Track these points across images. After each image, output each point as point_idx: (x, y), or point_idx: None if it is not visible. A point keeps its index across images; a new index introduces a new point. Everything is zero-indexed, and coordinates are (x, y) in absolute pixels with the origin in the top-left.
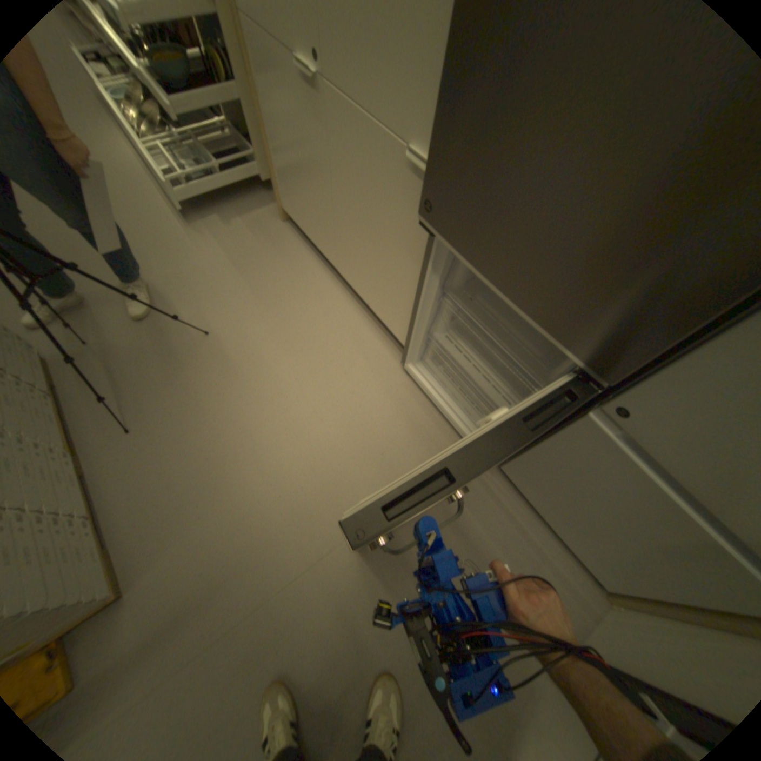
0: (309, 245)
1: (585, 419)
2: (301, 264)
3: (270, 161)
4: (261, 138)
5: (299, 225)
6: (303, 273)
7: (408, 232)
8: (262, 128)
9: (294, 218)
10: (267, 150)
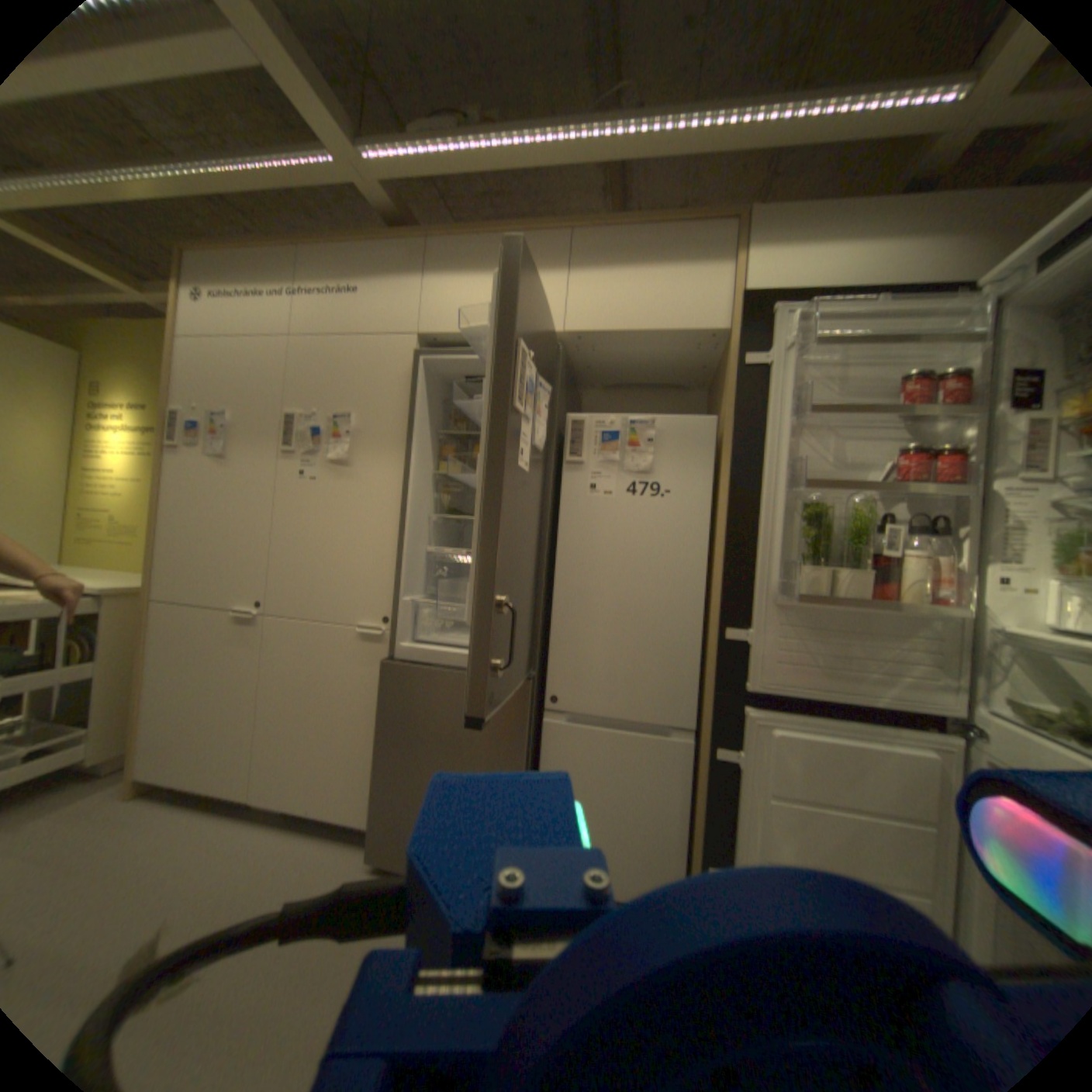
0: (182, 811)
1: (545, 729)
2: (177, 830)
3: (136, 723)
4: (131, 701)
5: (172, 785)
6: (184, 837)
7: (363, 688)
8: (139, 689)
9: (159, 782)
10: (137, 712)
